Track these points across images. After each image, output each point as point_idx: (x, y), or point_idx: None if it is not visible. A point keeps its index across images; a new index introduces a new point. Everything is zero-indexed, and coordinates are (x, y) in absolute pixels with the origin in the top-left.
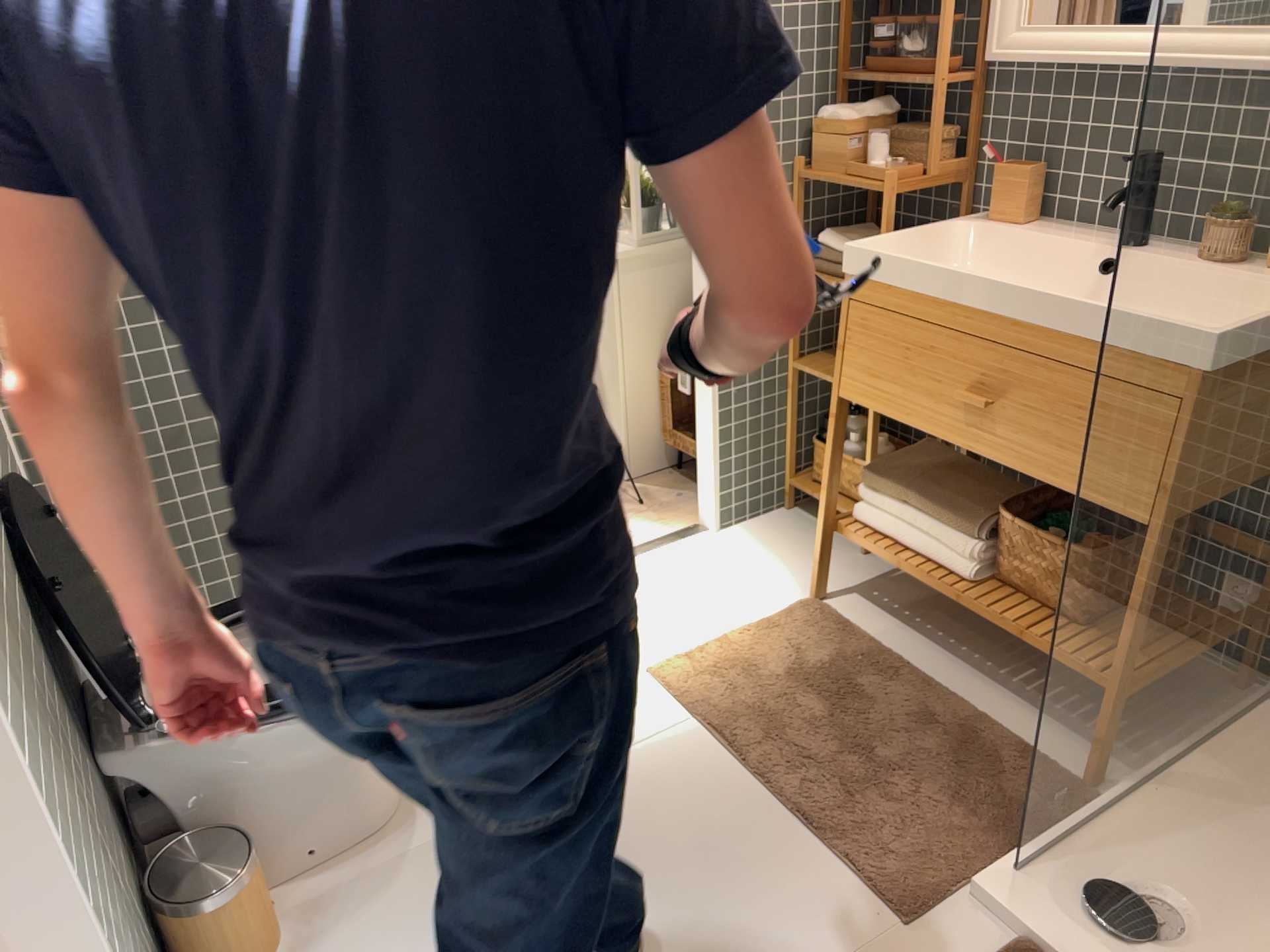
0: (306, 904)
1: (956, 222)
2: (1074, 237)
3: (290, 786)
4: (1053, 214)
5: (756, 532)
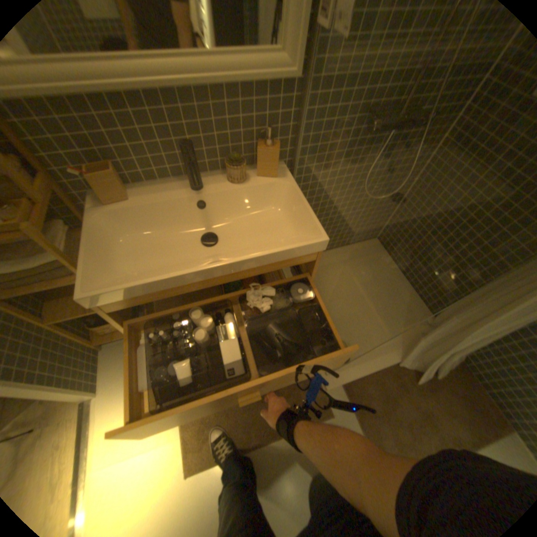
0: None
1: (83, 213)
2: (154, 187)
3: None
4: (126, 177)
5: (106, 373)
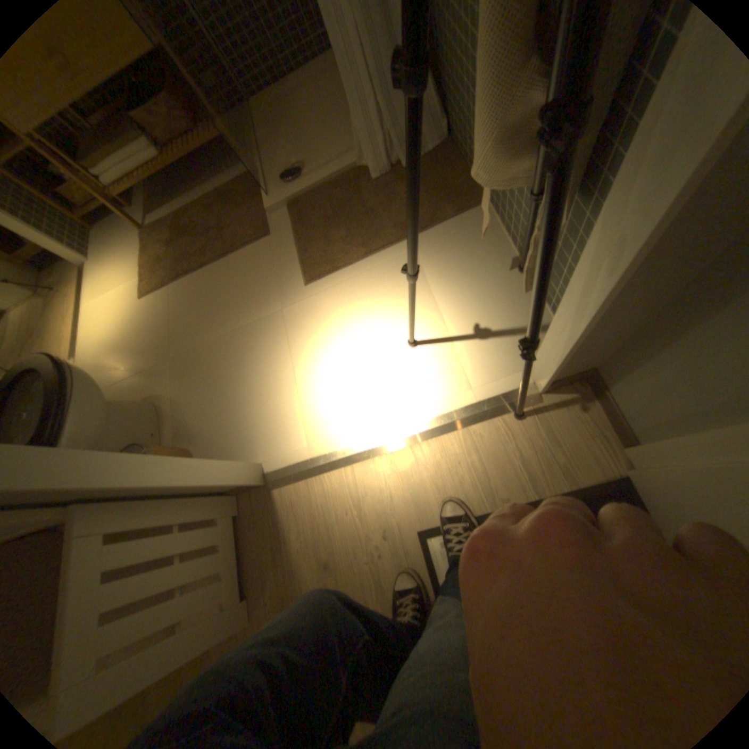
0: (173, 440)
1: None
2: None
3: (113, 434)
4: None
5: (93, 245)
